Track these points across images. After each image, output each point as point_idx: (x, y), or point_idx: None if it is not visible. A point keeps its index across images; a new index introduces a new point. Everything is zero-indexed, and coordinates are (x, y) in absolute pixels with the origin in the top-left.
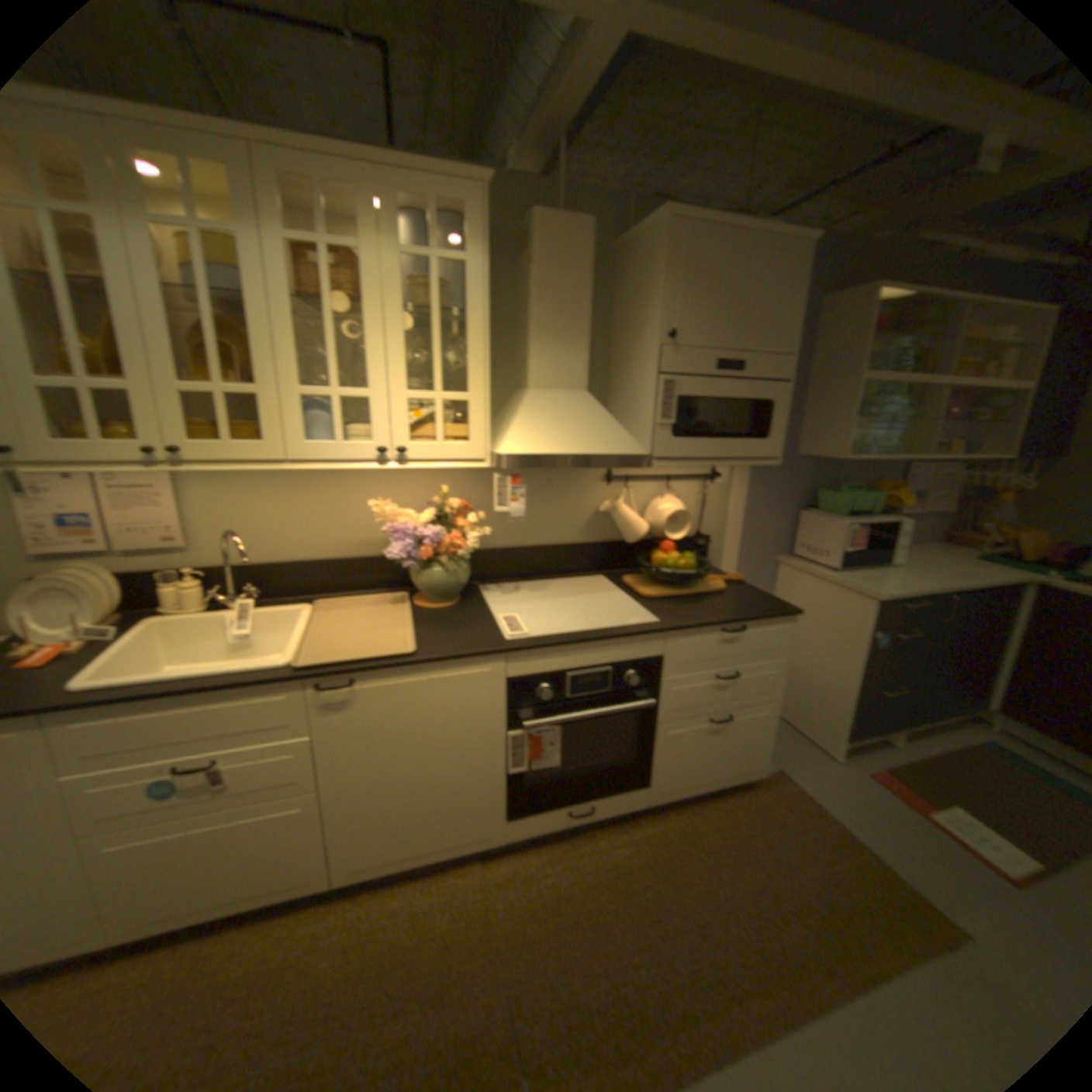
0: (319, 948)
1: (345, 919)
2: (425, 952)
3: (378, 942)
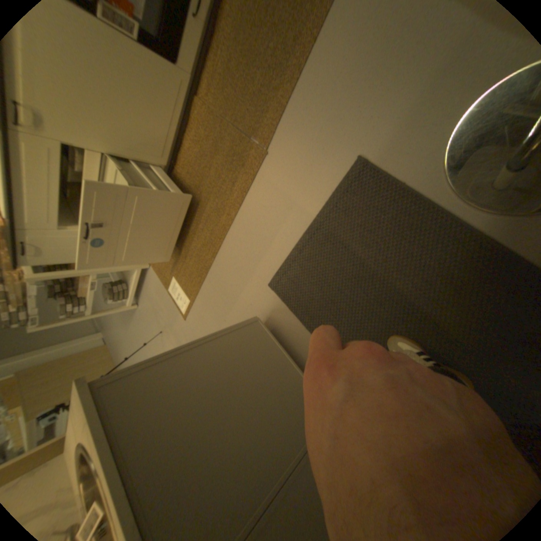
0: (183, 179)
1: (181, 166)
2: (203, 144)
3: (192, 159)
